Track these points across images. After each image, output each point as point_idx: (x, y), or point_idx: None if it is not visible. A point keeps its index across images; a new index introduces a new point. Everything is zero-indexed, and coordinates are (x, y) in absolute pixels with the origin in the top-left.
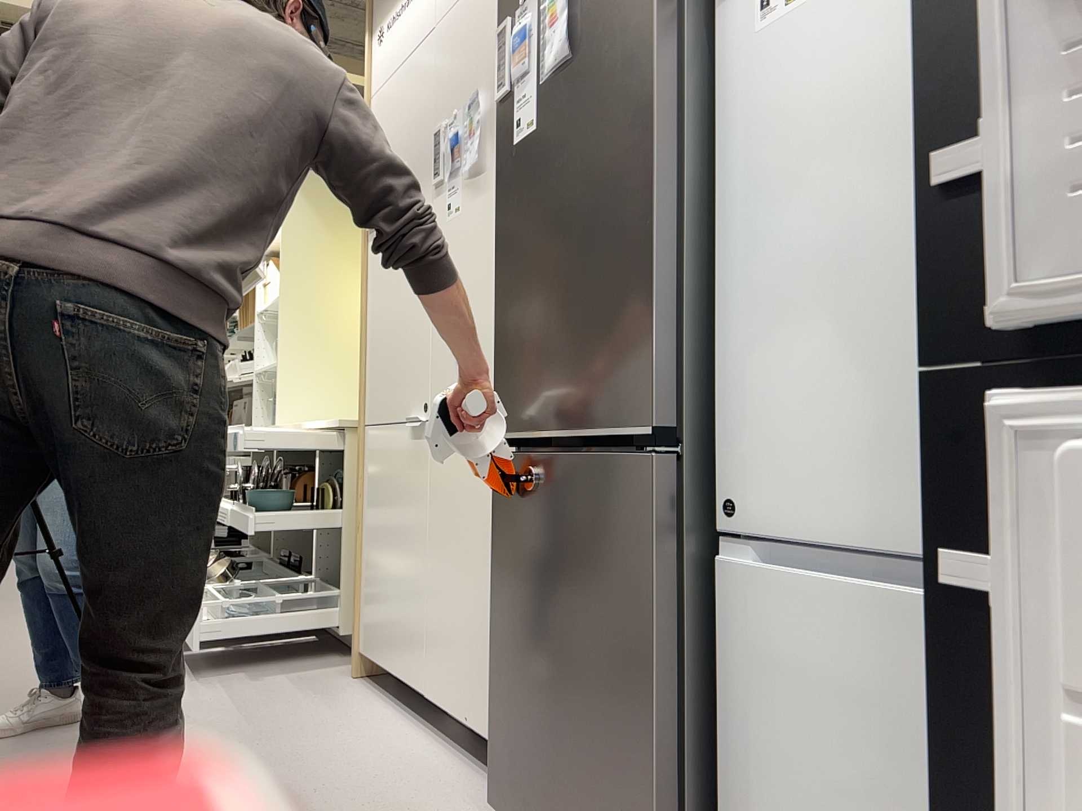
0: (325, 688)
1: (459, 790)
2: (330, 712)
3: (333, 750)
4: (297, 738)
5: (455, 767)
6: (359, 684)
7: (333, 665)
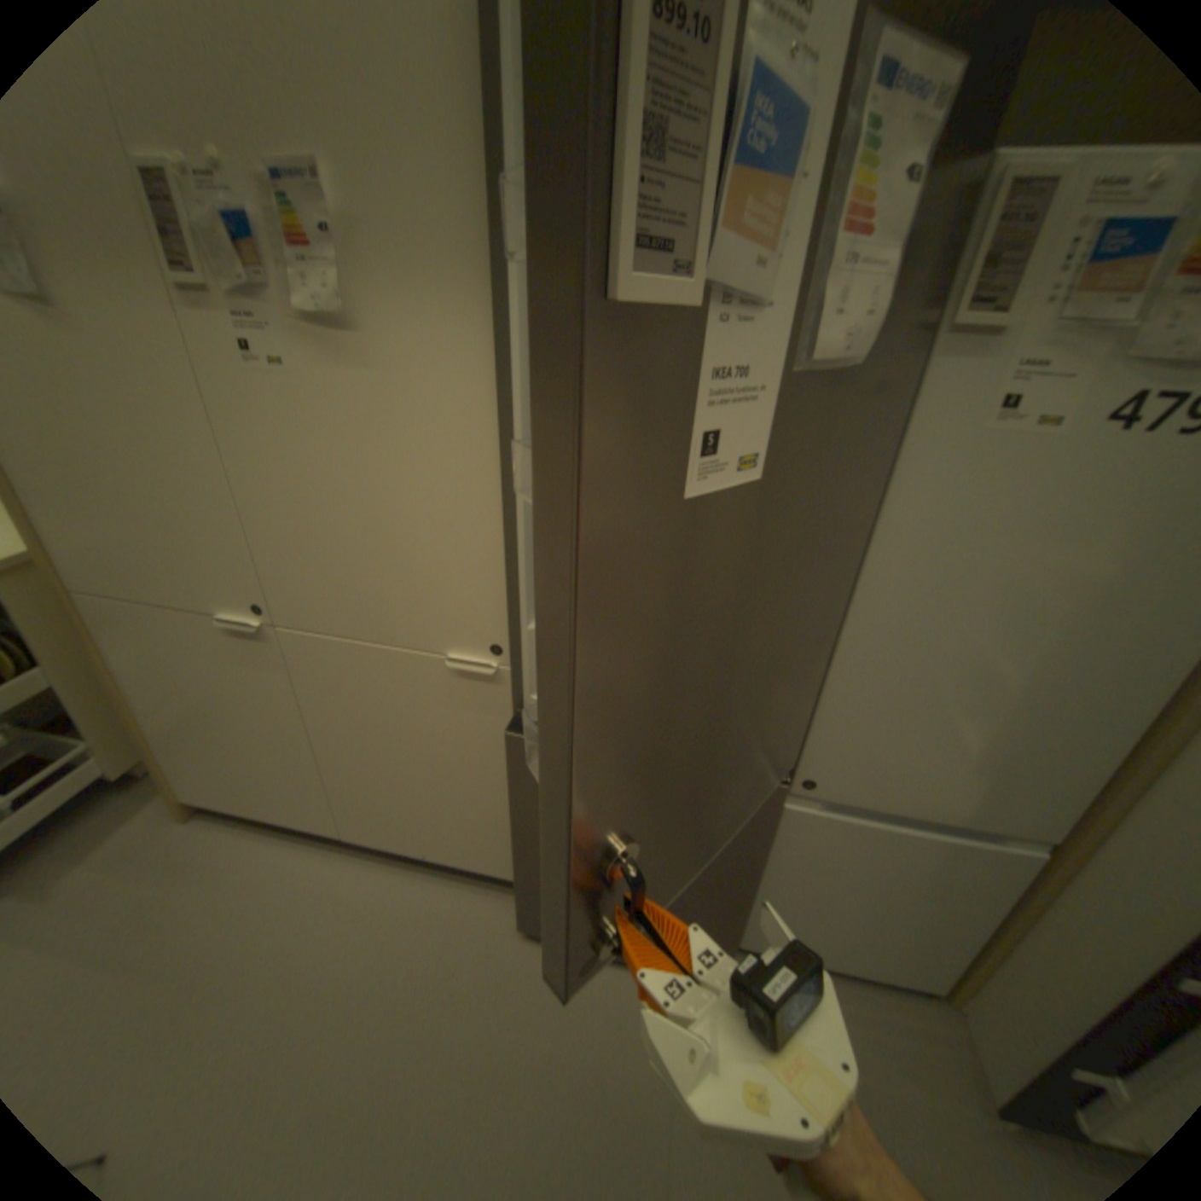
0: (166, 857)
1: (456, 913)
2: (218, 891)
3: (290, 944)
4: (230, 956)
5: (424, 887)
6: (198, 827)
7: (128, 813)
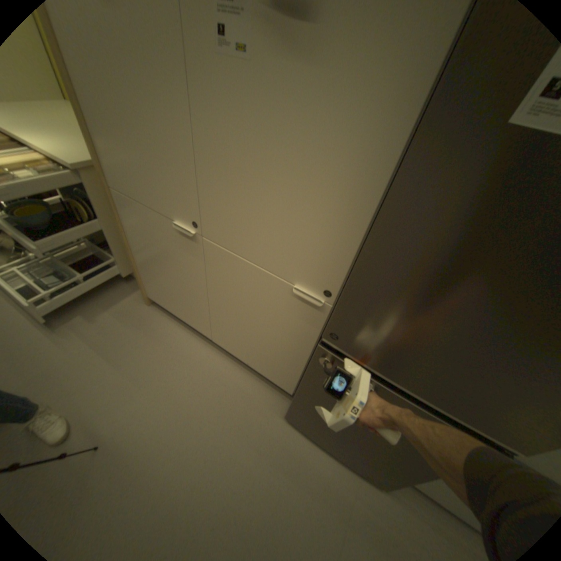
0: (139, 320)
1: (257, 395)
2: (157, 344)
3: (182, 381)
4: (157, 376)
5: (244, 376)
6: (154, 310)
7: (128, 293)
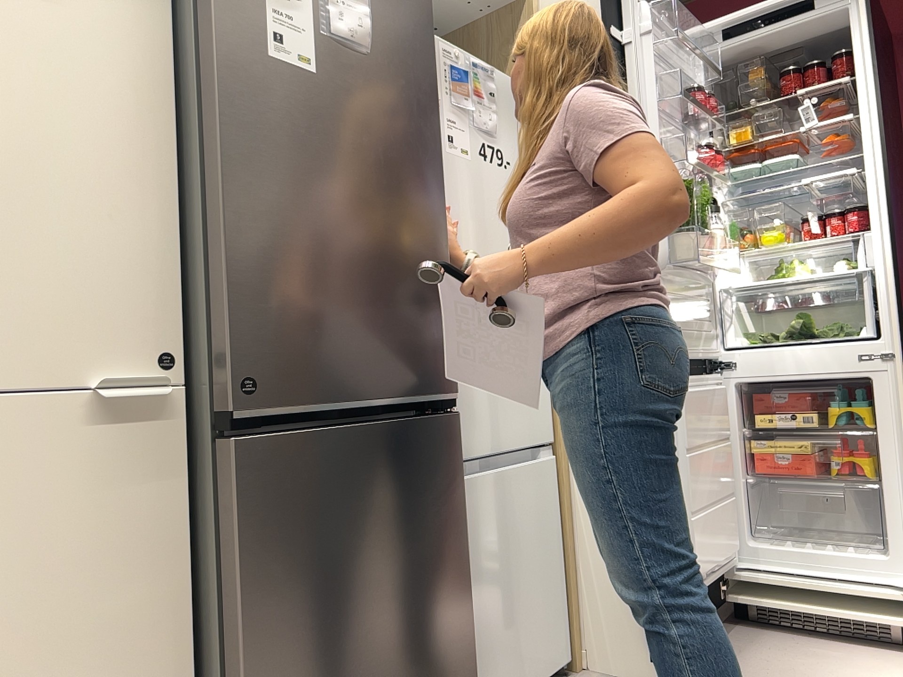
0: None
1: None
2: None
3: None
4: None
5: None
6: None
7: None
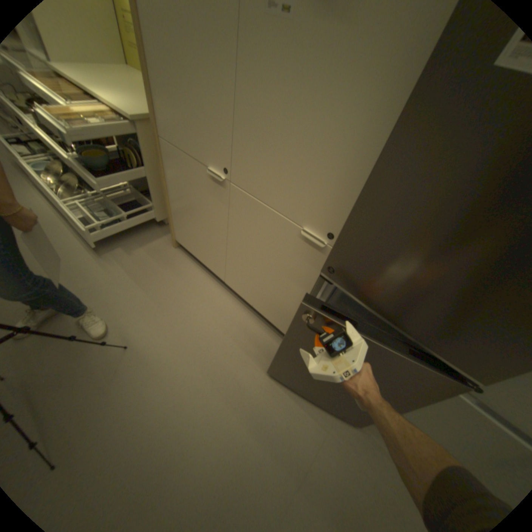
0: (167, 258)
1: (257, 332)
2: (180, 279)
3: (197, 311)
4: (177, 304)
5: (248, 316)
6: (179, 252)
7: (160, 236)
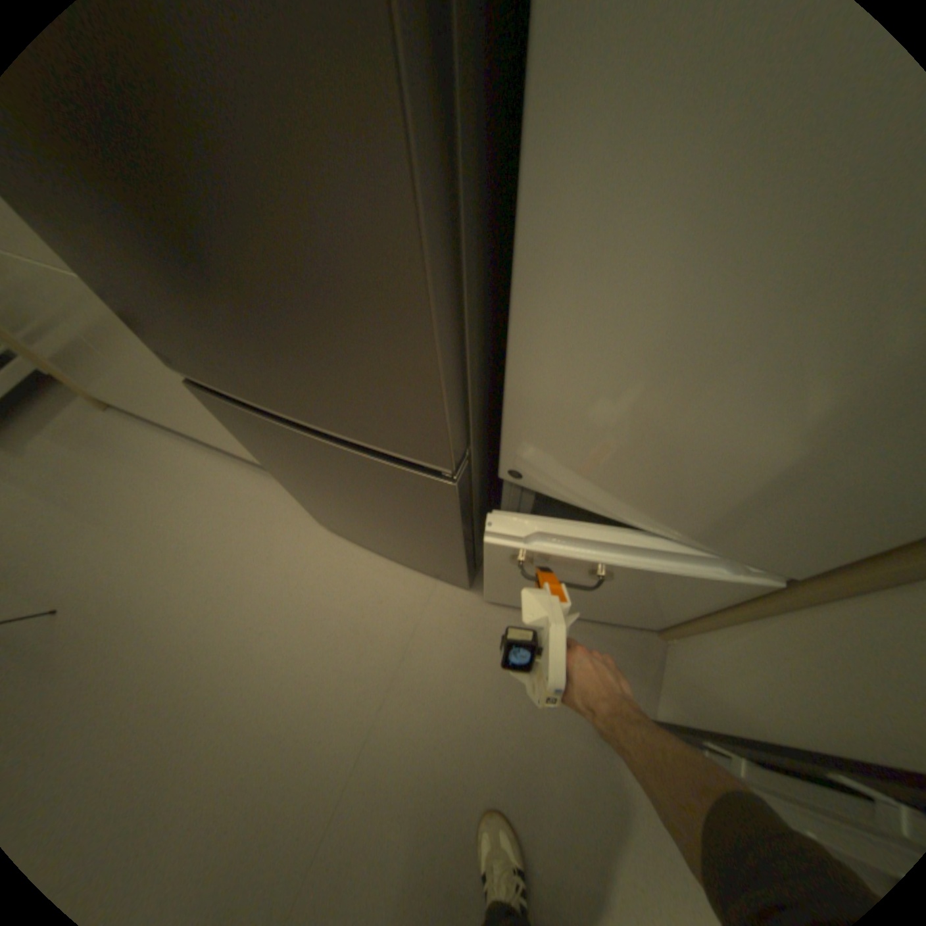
0: (92, 435)
1: (282, 503)
2: (124, 464)
3: (167, 507)
4: (129, 508)
5: (262, 480)
6: (113, 416)
7: (68, 400)
